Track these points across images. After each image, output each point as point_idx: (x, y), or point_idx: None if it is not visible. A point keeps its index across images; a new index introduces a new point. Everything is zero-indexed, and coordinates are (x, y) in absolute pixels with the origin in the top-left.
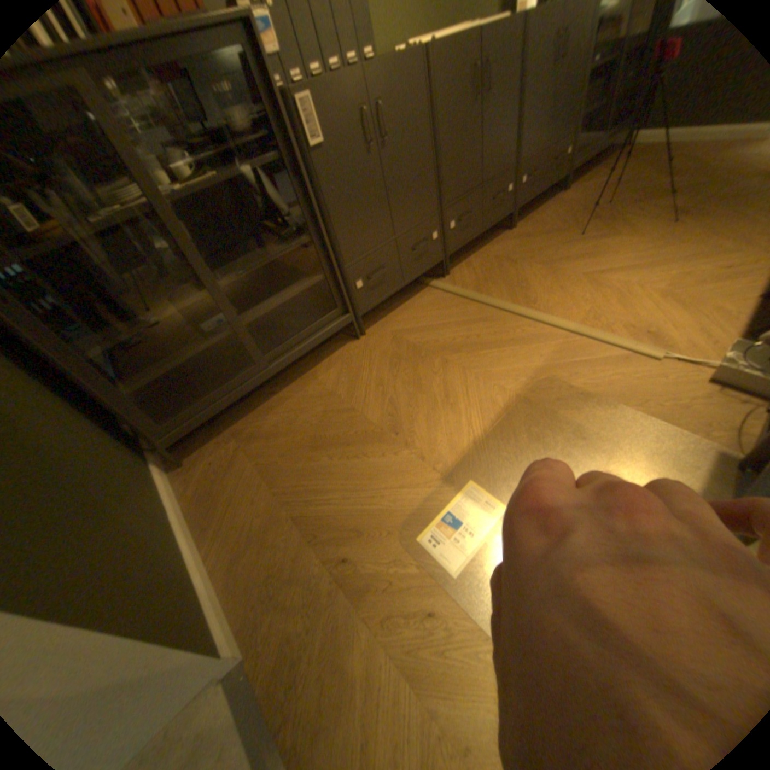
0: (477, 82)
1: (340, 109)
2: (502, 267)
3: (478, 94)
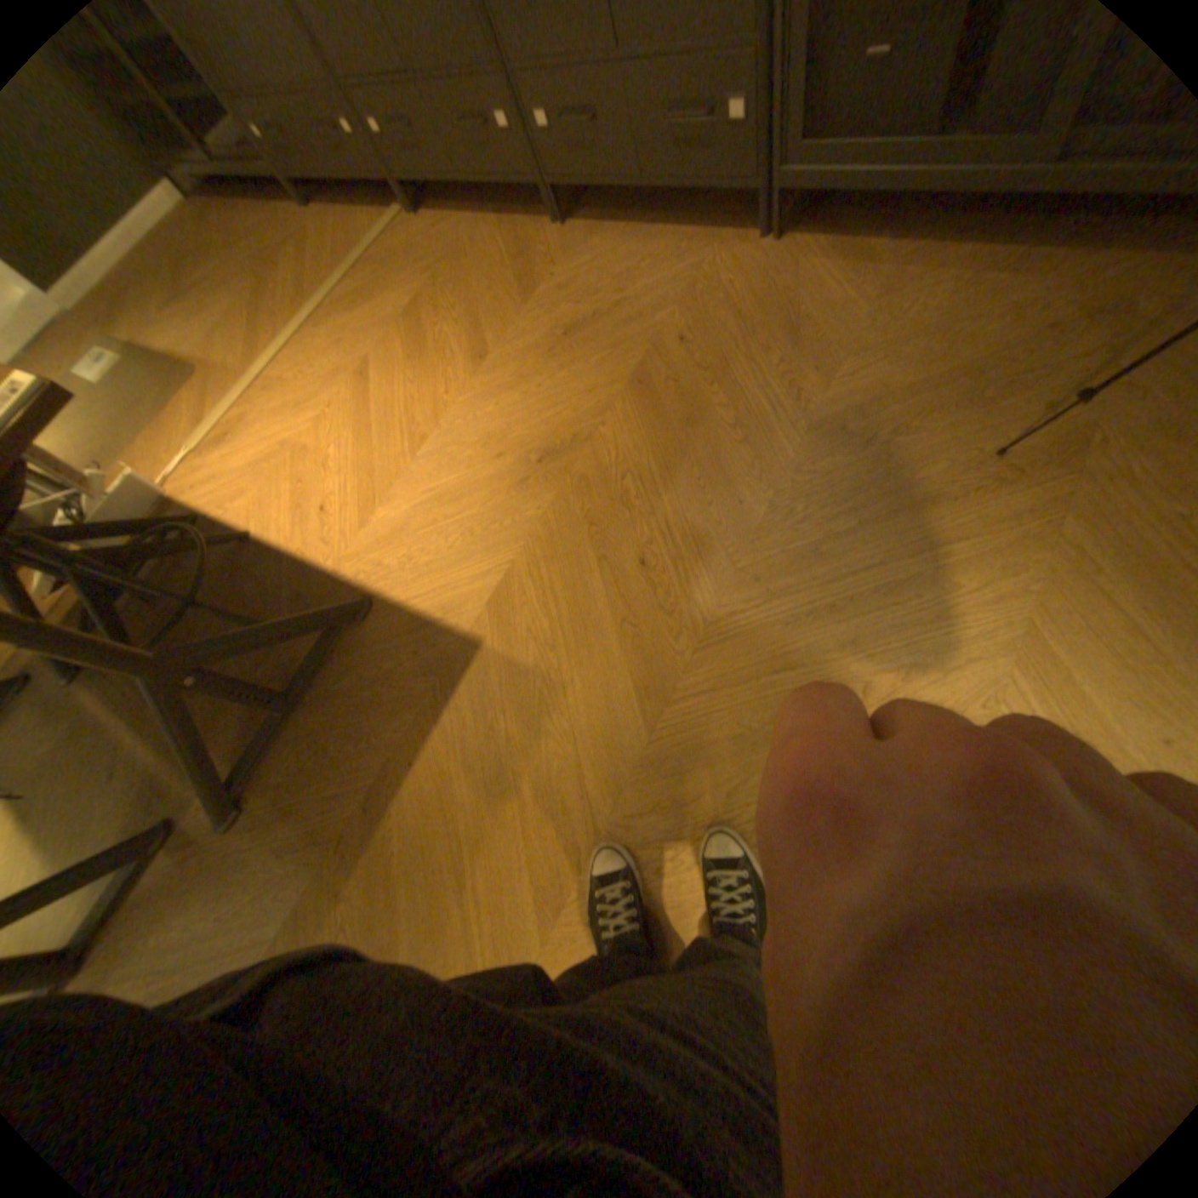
0: None
1: None
2: (413, 263)
3: None
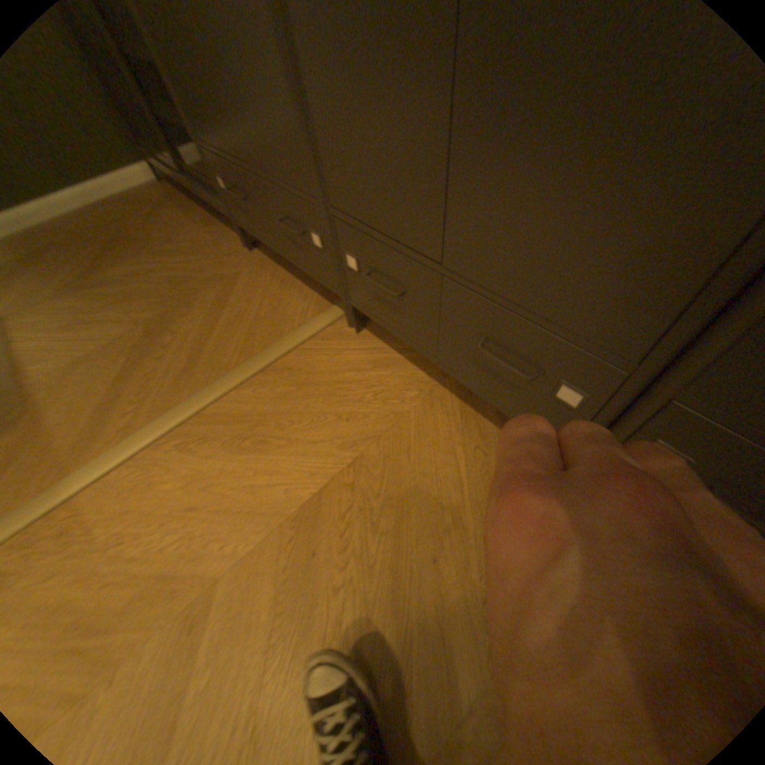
0: None
1: None
2: (336, 418)
3: None
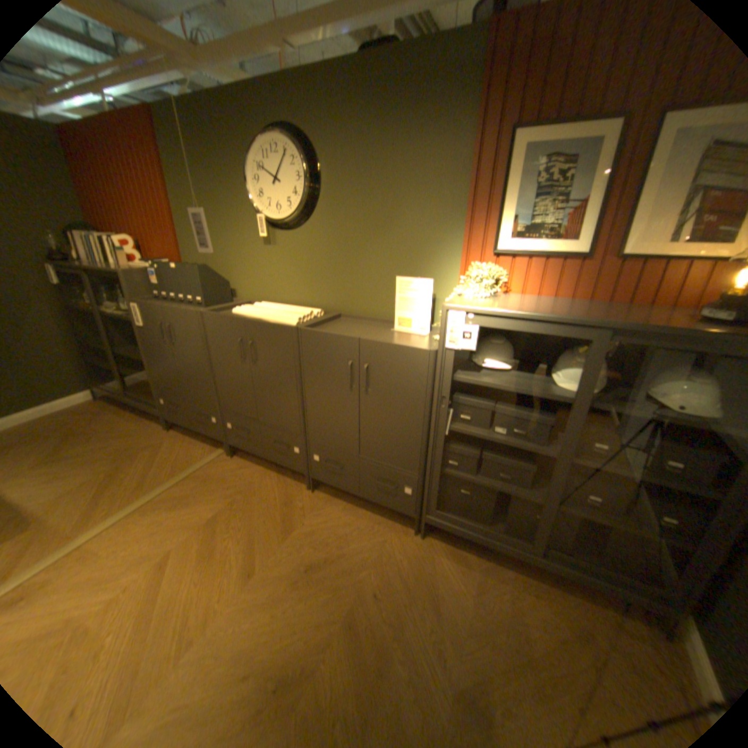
0: (243, 352)
1: (150, 318)
2: (221, 489)
3: (244, 359)
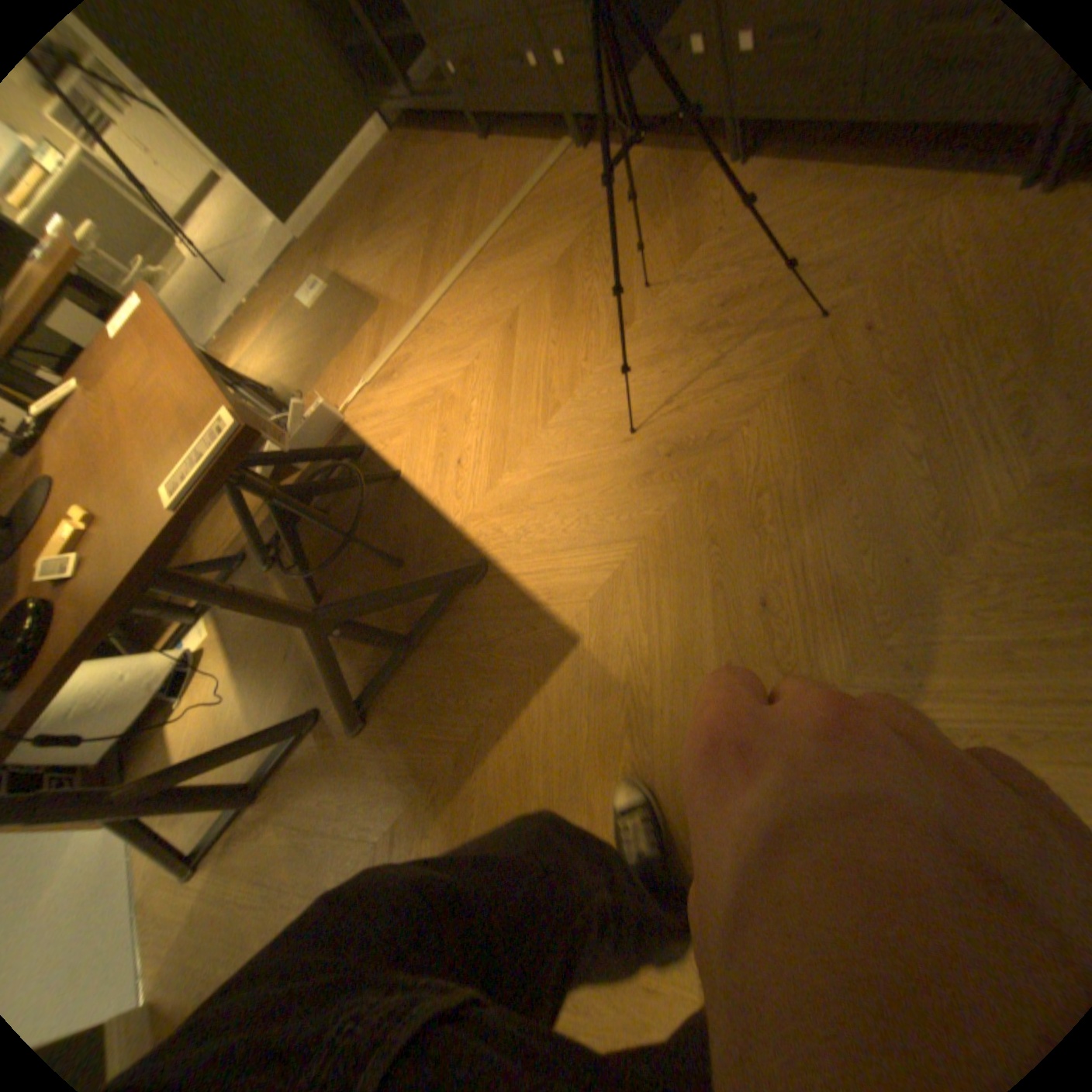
0: None
1: None
2: (576, 205)
3: None
